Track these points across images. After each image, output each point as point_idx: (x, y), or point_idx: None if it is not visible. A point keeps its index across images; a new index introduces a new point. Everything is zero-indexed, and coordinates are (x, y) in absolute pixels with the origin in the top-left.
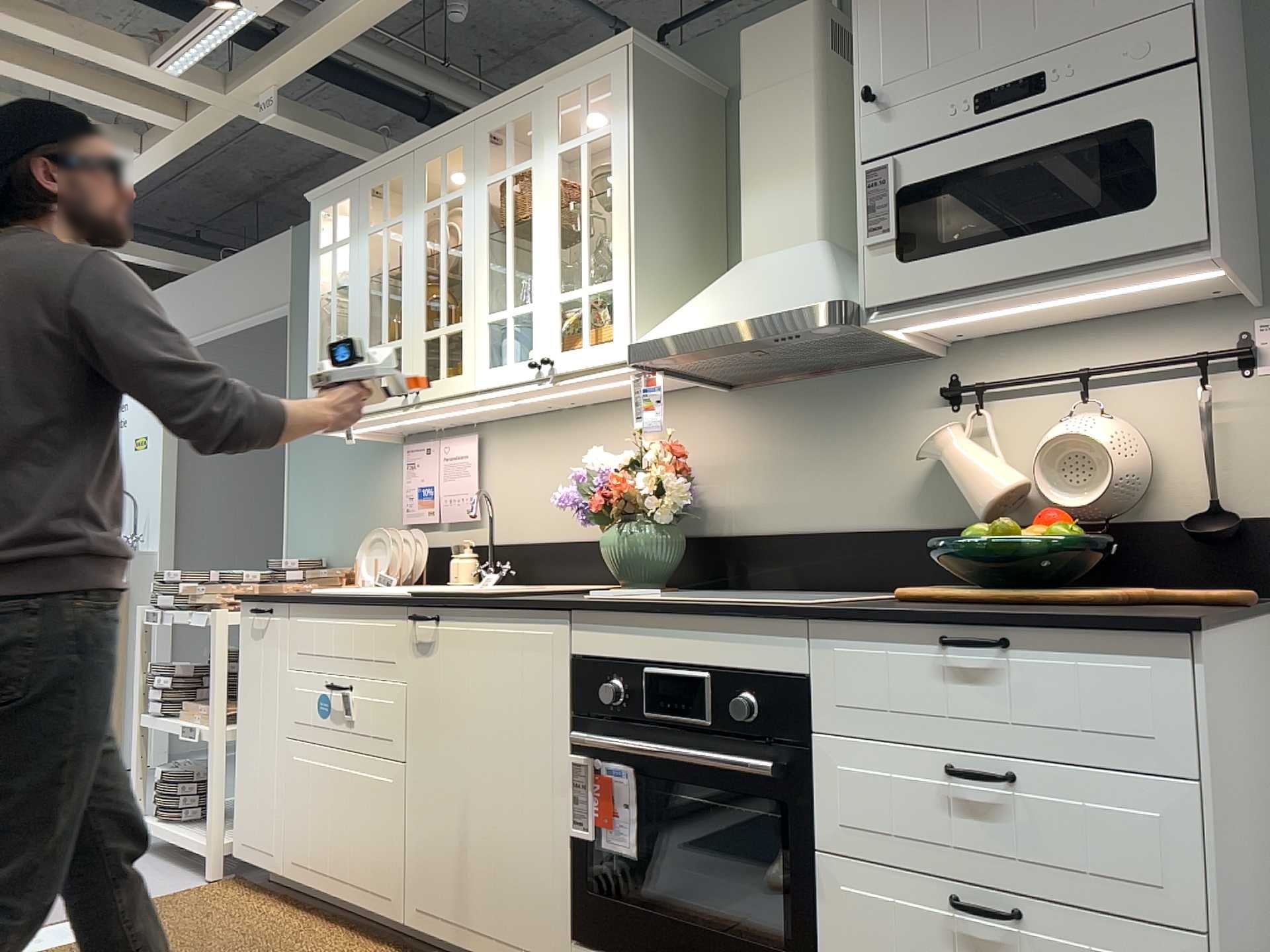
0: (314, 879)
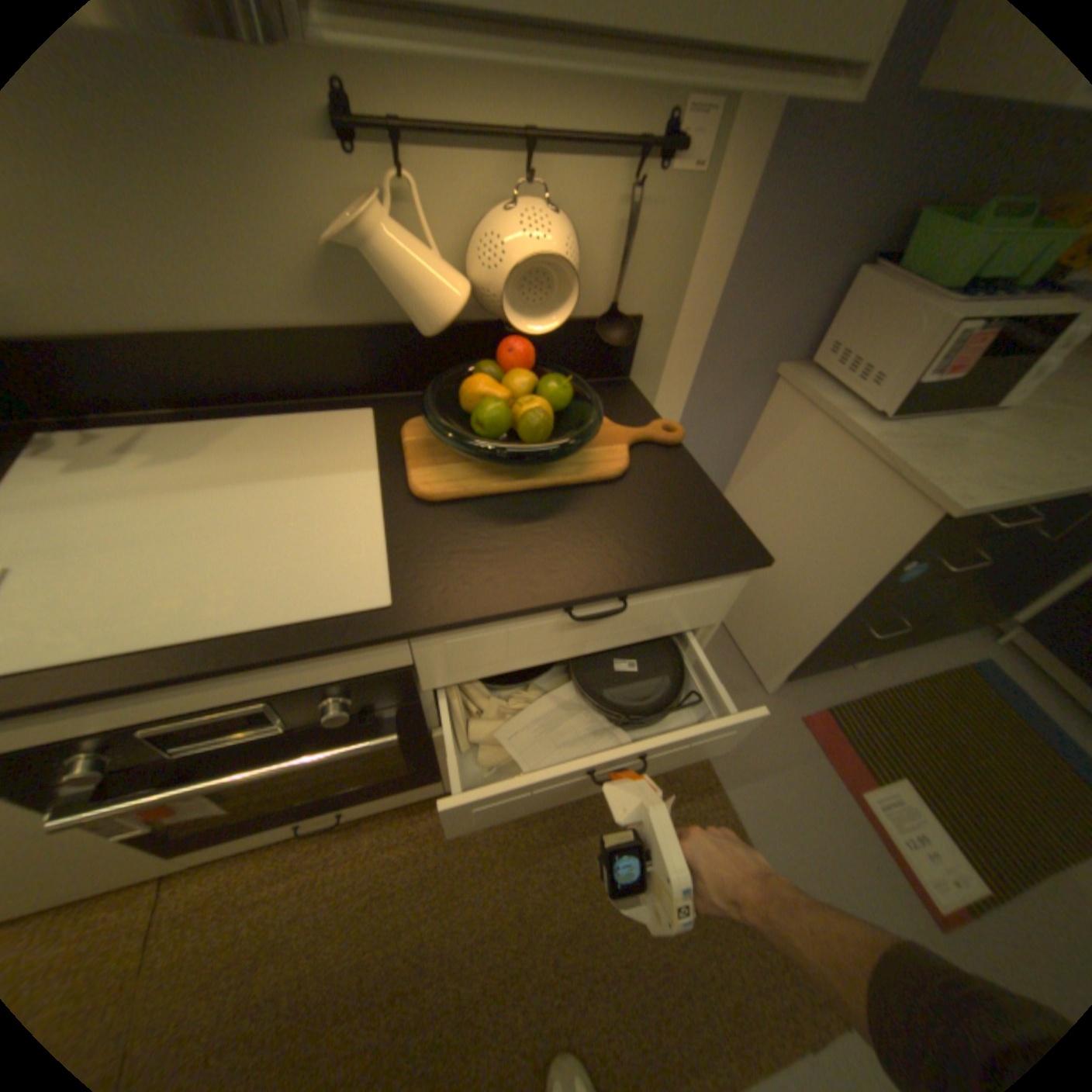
0: None
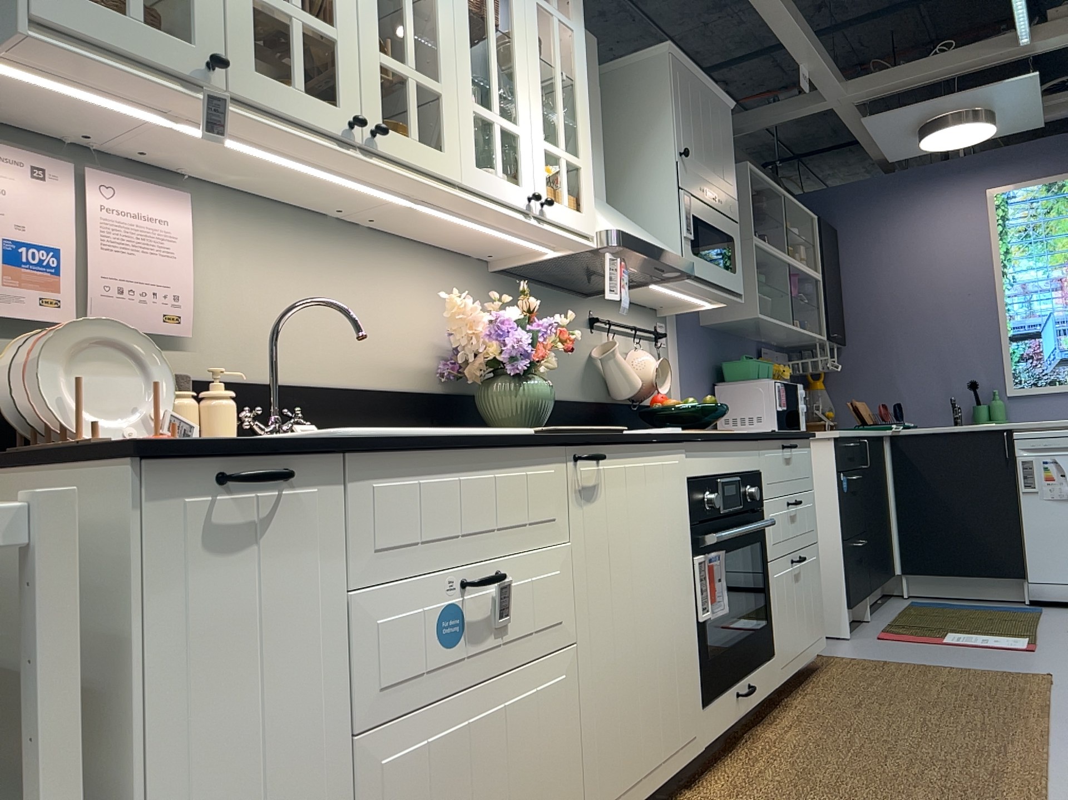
0: None
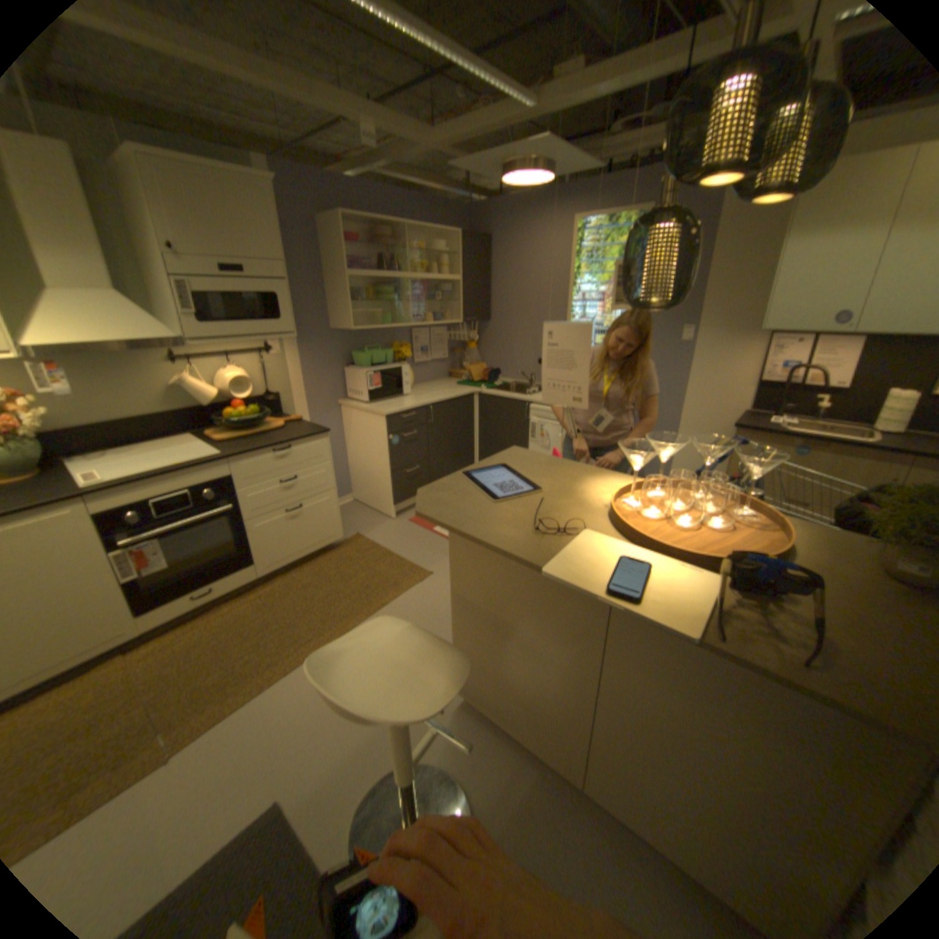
0: None
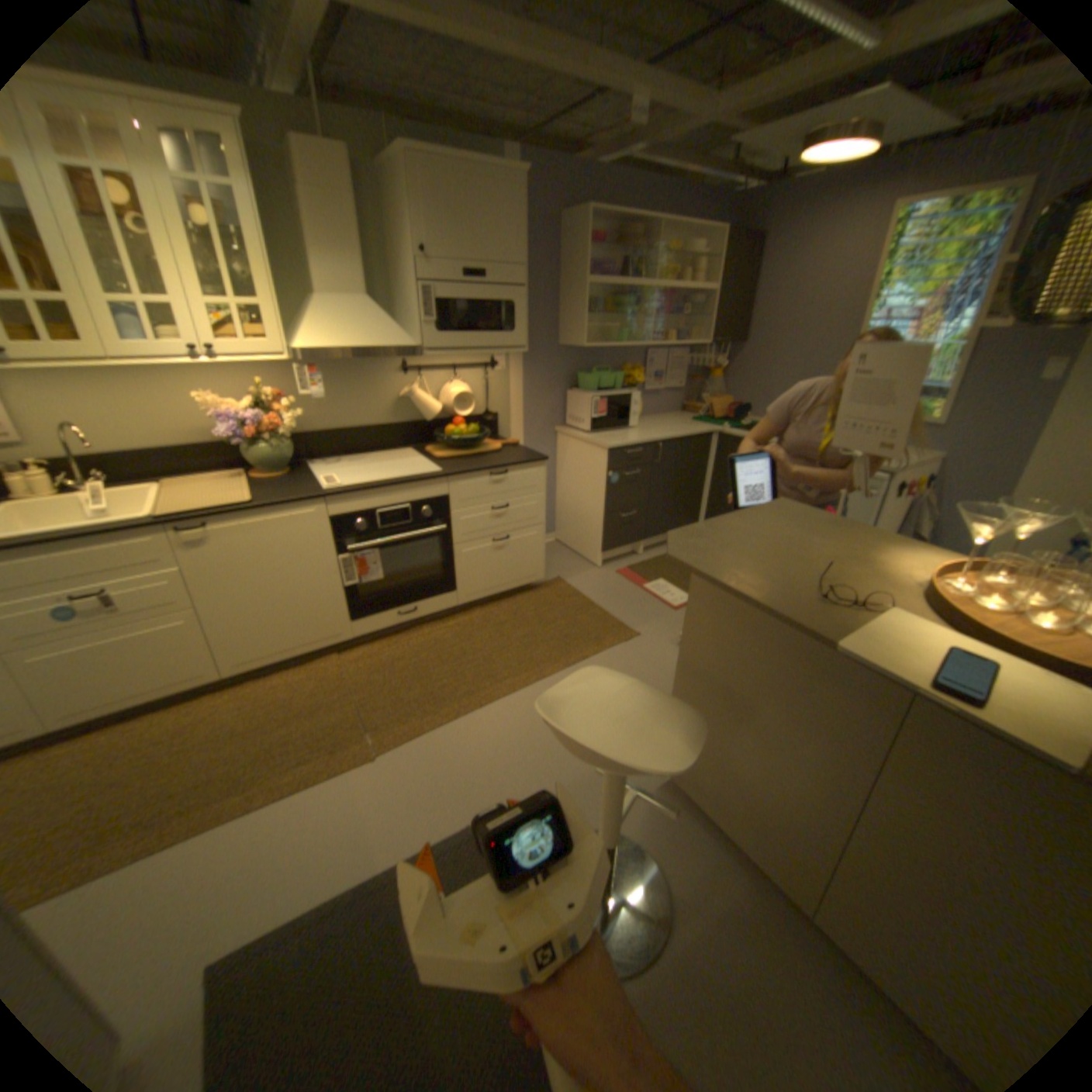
0: (105, 709)
